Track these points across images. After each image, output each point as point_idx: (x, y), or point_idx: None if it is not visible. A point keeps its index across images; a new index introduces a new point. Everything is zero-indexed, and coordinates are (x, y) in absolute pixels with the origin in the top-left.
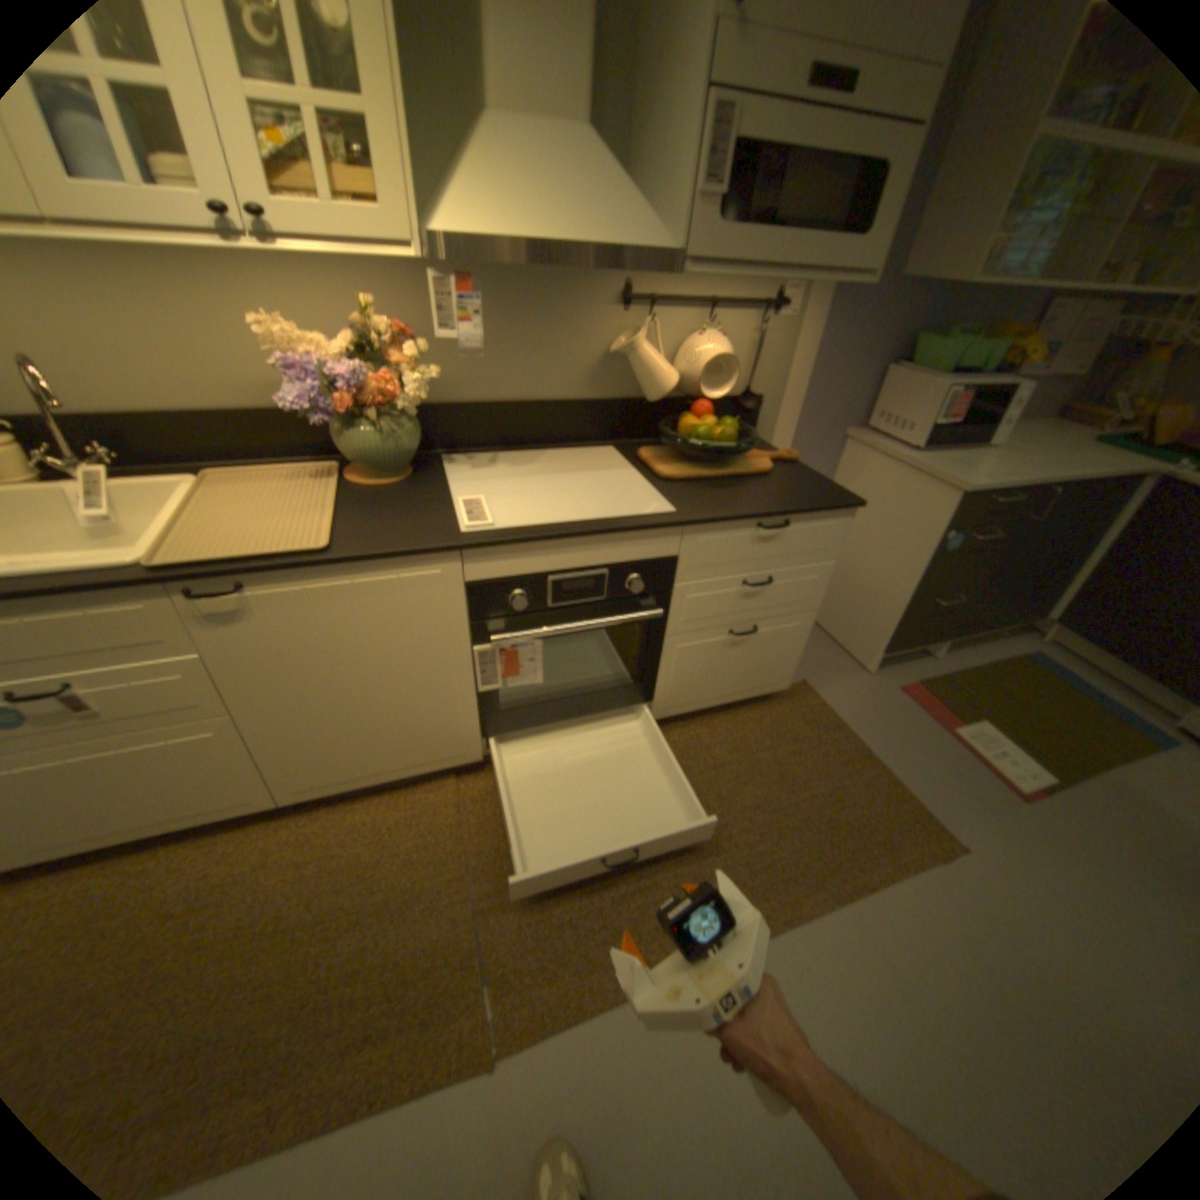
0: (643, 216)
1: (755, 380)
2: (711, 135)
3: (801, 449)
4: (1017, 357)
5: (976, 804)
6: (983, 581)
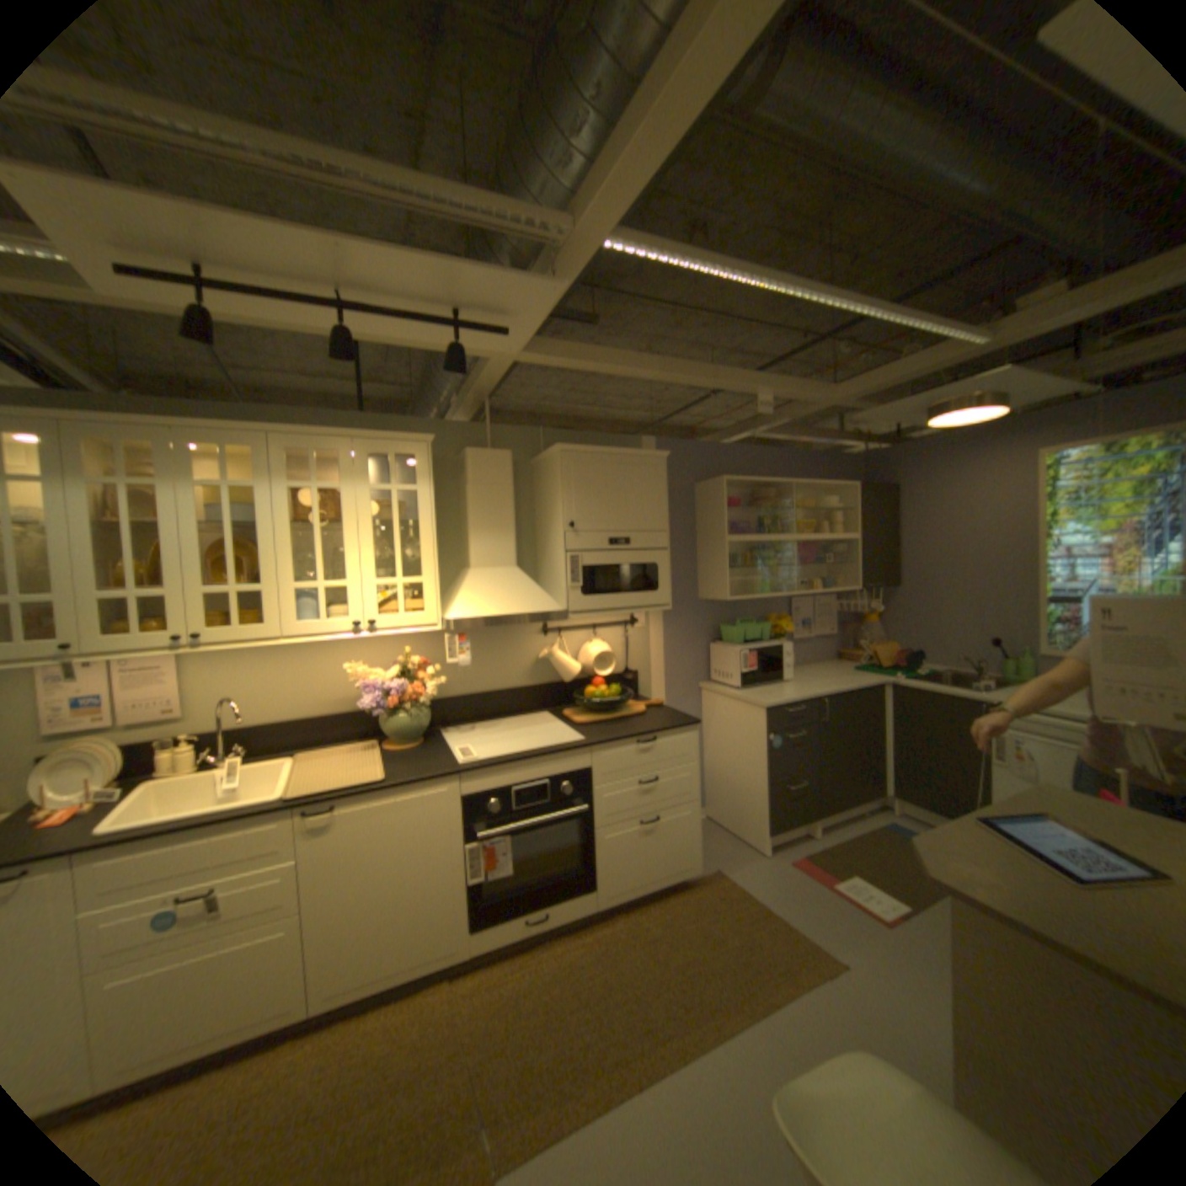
0: (545, 600)
1: (630, 663)
2: (570, 568)
3: (673, 700)
4: (783, 631)
5: (852, 936)
6: (814, 769)
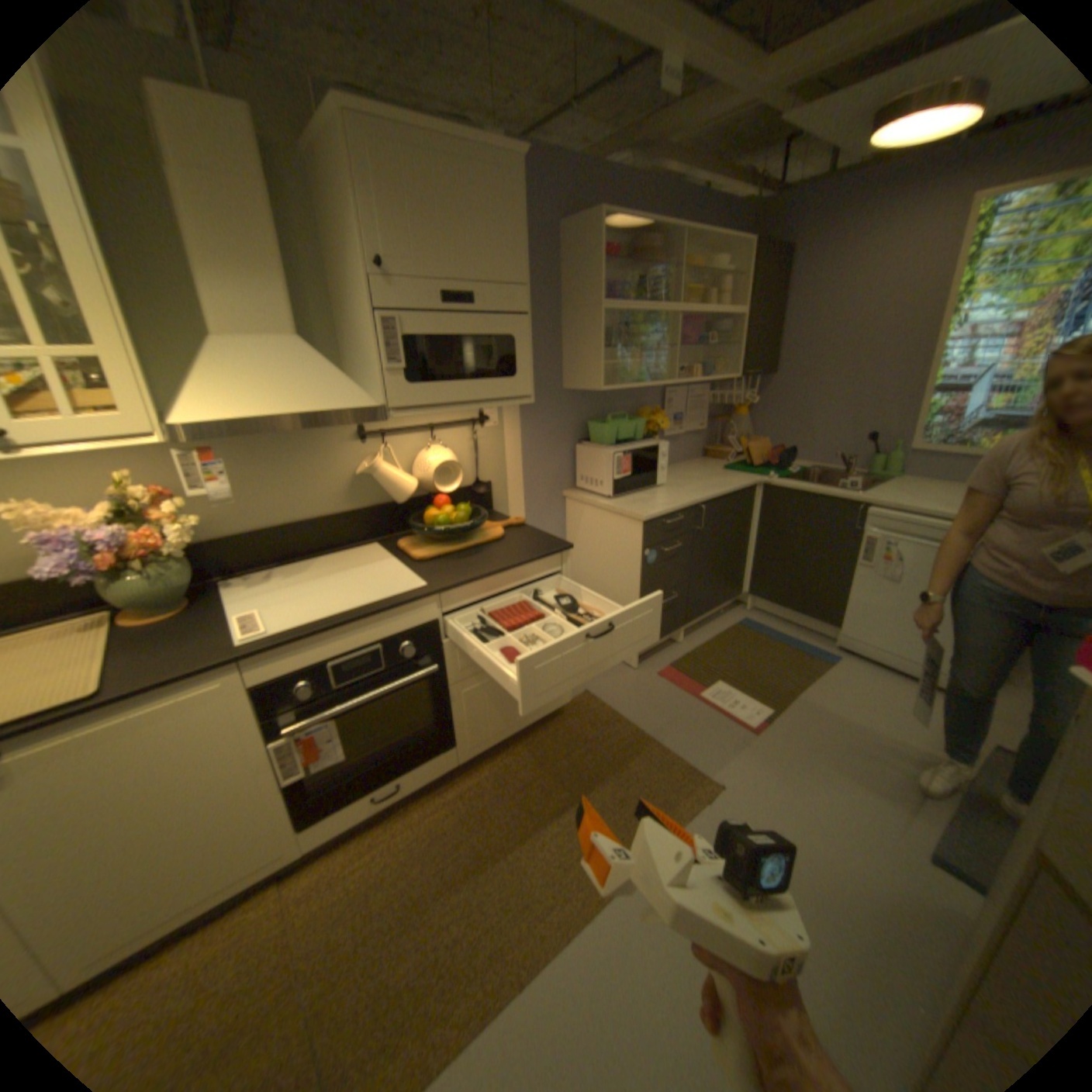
0: (348, 389)
1: (482, 472)
2: (384, 337)
3: (533, 513)
4: (655, 427)
5: (722, 747)
6: (684, 578)
